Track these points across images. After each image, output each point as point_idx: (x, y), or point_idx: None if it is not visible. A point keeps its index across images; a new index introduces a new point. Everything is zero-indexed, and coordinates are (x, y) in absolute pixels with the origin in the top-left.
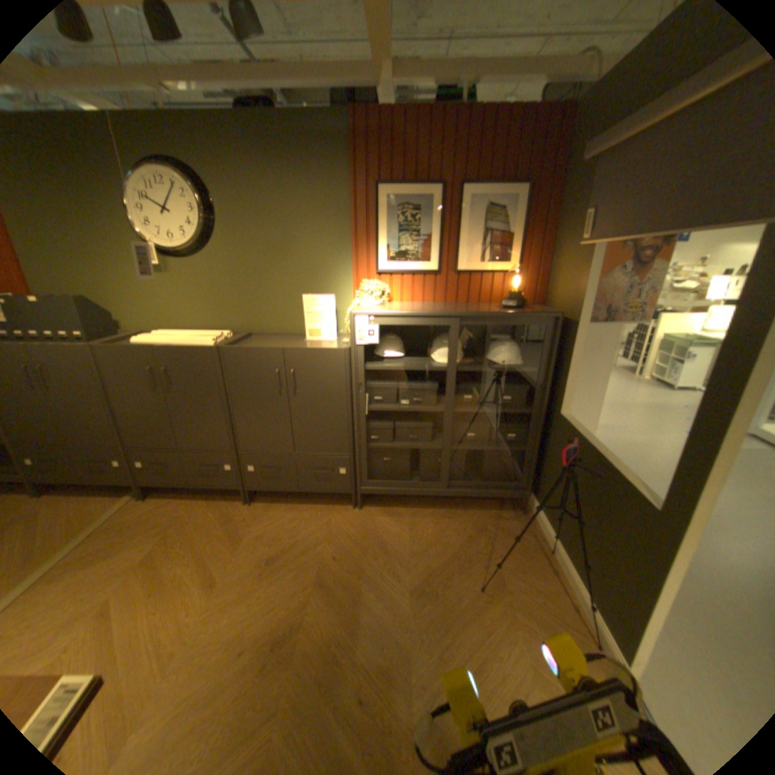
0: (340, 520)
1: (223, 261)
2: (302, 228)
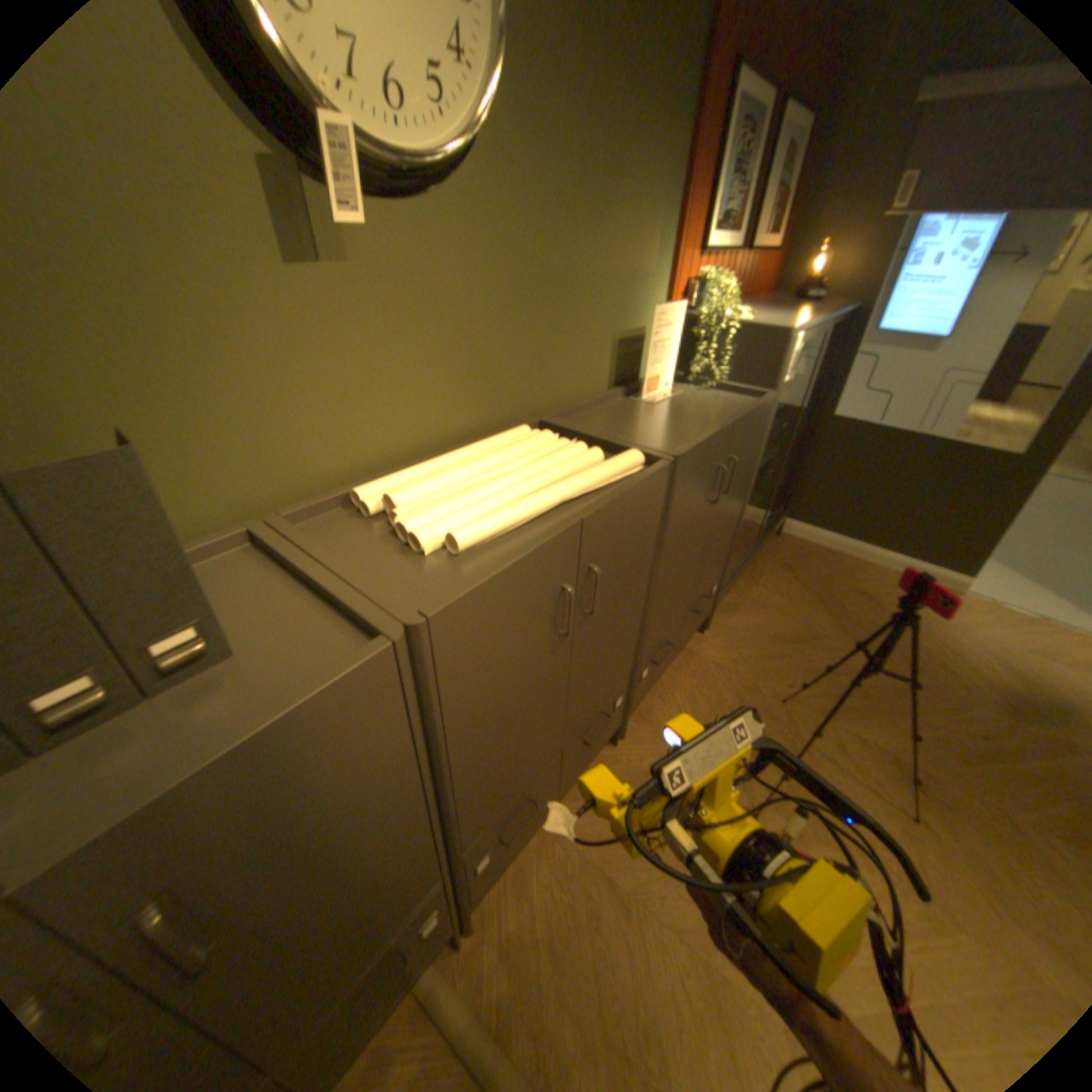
0: (718, 654)
1: (499, 217)
2: (638, 139)
